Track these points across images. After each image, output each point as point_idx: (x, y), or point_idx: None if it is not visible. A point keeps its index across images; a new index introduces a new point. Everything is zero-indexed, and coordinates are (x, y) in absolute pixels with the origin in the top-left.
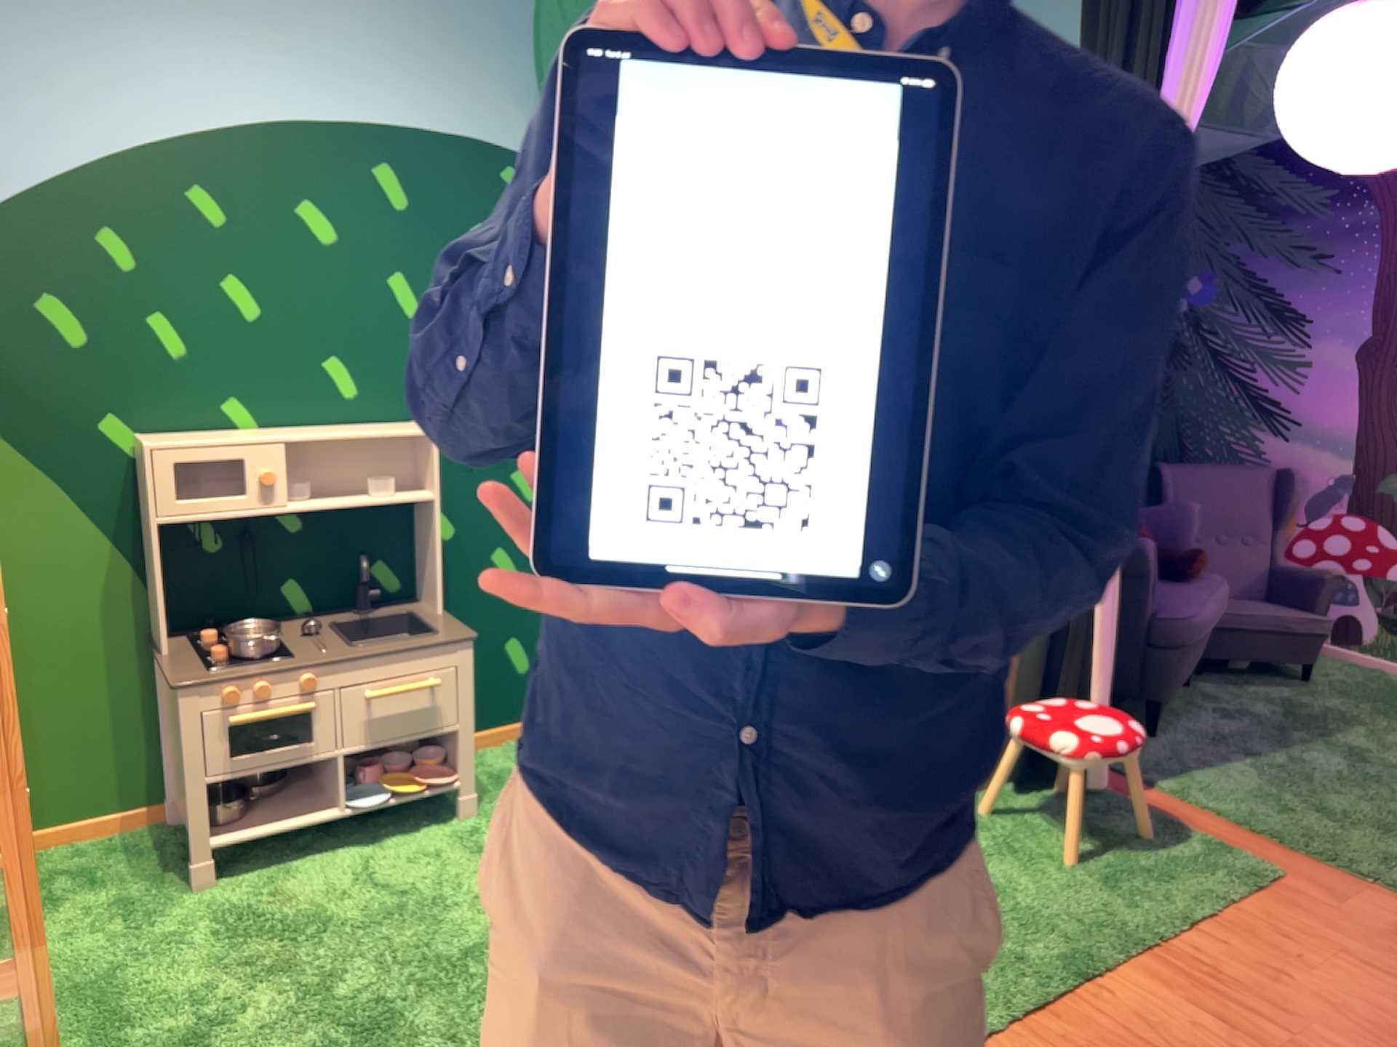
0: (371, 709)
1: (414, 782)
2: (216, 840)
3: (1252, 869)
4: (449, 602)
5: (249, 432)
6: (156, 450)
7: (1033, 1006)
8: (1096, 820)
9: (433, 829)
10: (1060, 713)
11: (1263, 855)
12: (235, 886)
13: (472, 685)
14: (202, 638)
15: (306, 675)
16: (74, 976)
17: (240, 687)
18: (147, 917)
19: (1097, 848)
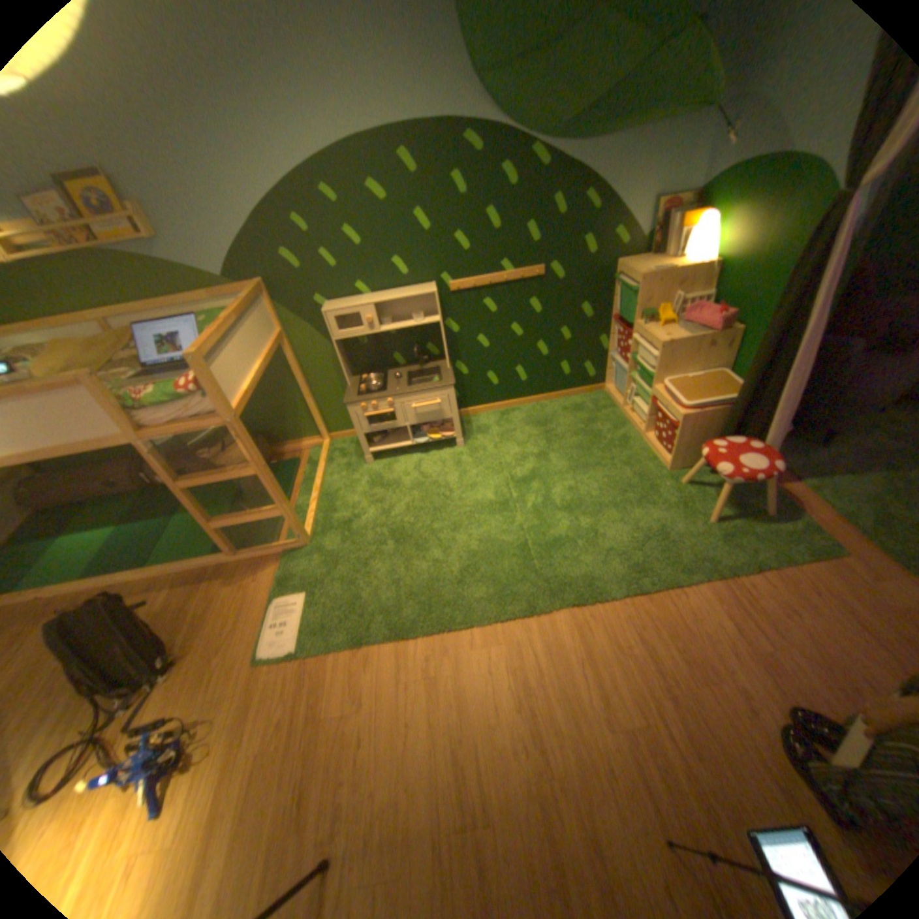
0: (415, 411)
1: (438, 434)
2: (371, 450)
3: (825, 549)
4: (459, 359)
5: (364, 298)
6: (325, 314)
7: (640, 593)
8: (745, 499)
9: (447, 451)
10: (737, 448)
11: (842, 541)
12: (379, 465)
13: (455, 403)
14: (362, 379)
15: (388, 400)
16: (328, 491)
17: (365, 405)
18: (352, 472)
19: (734, 516)
